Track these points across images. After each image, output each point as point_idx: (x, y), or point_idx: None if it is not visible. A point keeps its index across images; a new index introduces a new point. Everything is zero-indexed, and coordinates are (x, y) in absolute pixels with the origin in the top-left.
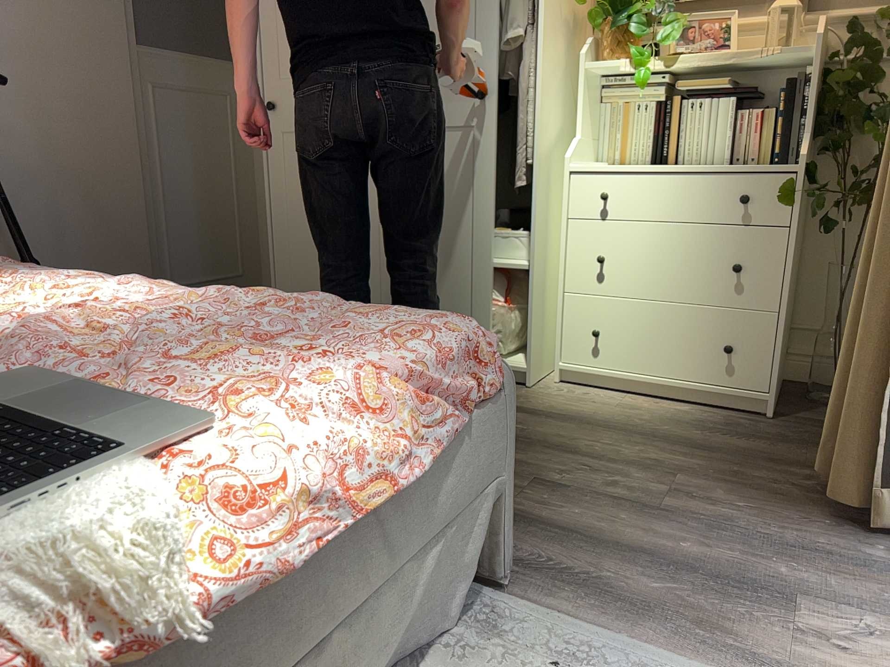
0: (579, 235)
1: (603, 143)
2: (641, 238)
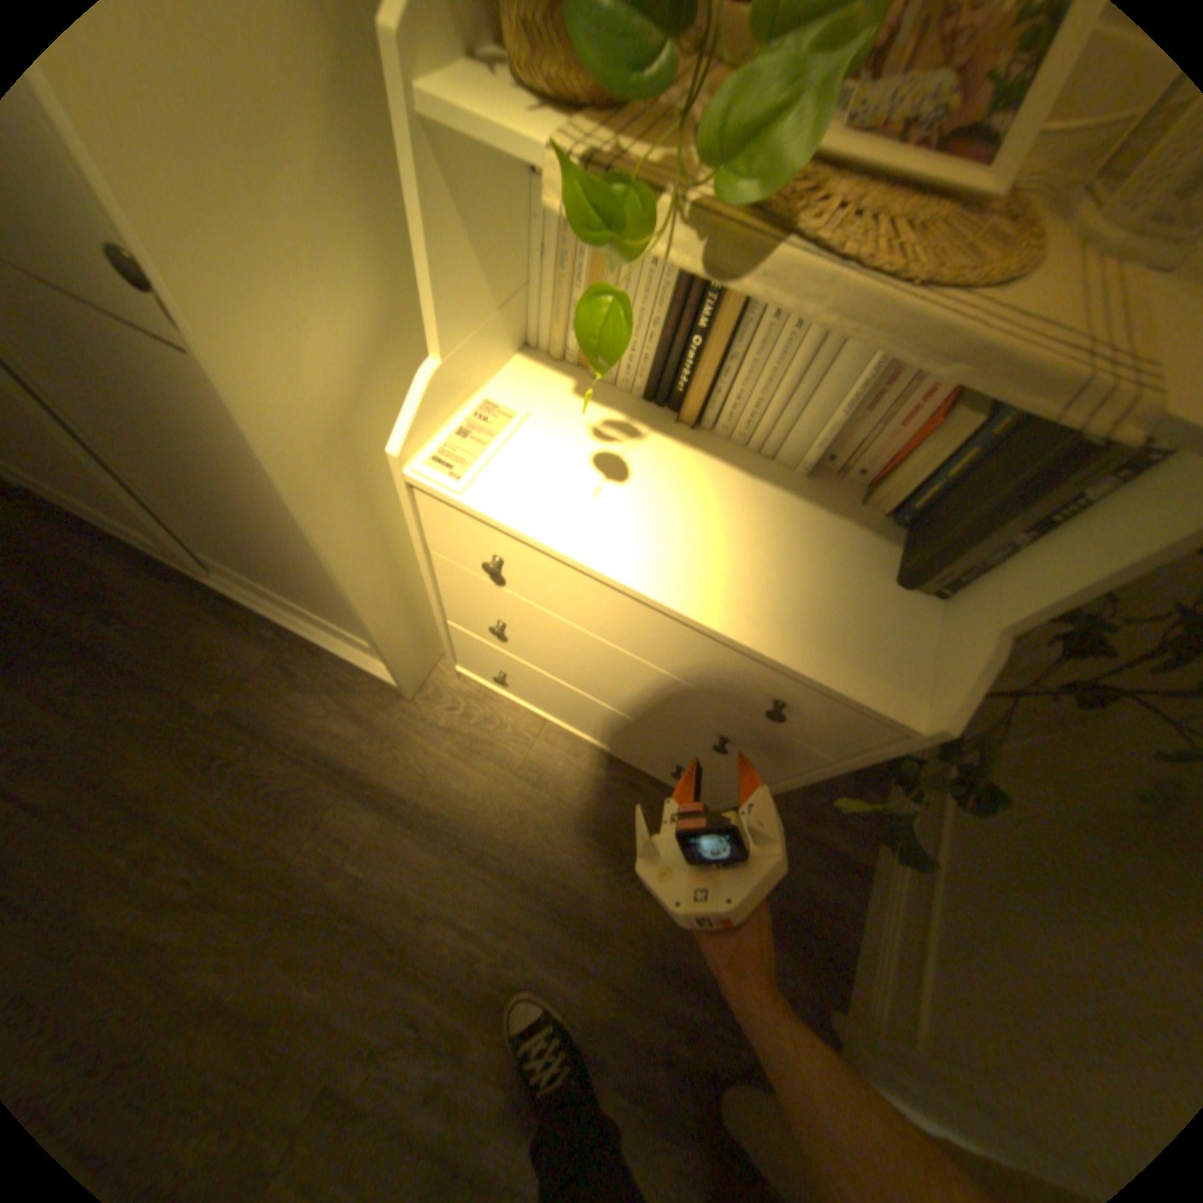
0: (453, 577)
1: (538, 298)
2: (570, 638)
